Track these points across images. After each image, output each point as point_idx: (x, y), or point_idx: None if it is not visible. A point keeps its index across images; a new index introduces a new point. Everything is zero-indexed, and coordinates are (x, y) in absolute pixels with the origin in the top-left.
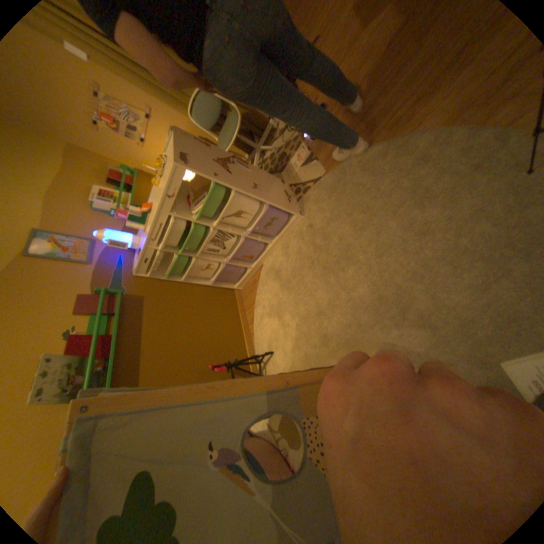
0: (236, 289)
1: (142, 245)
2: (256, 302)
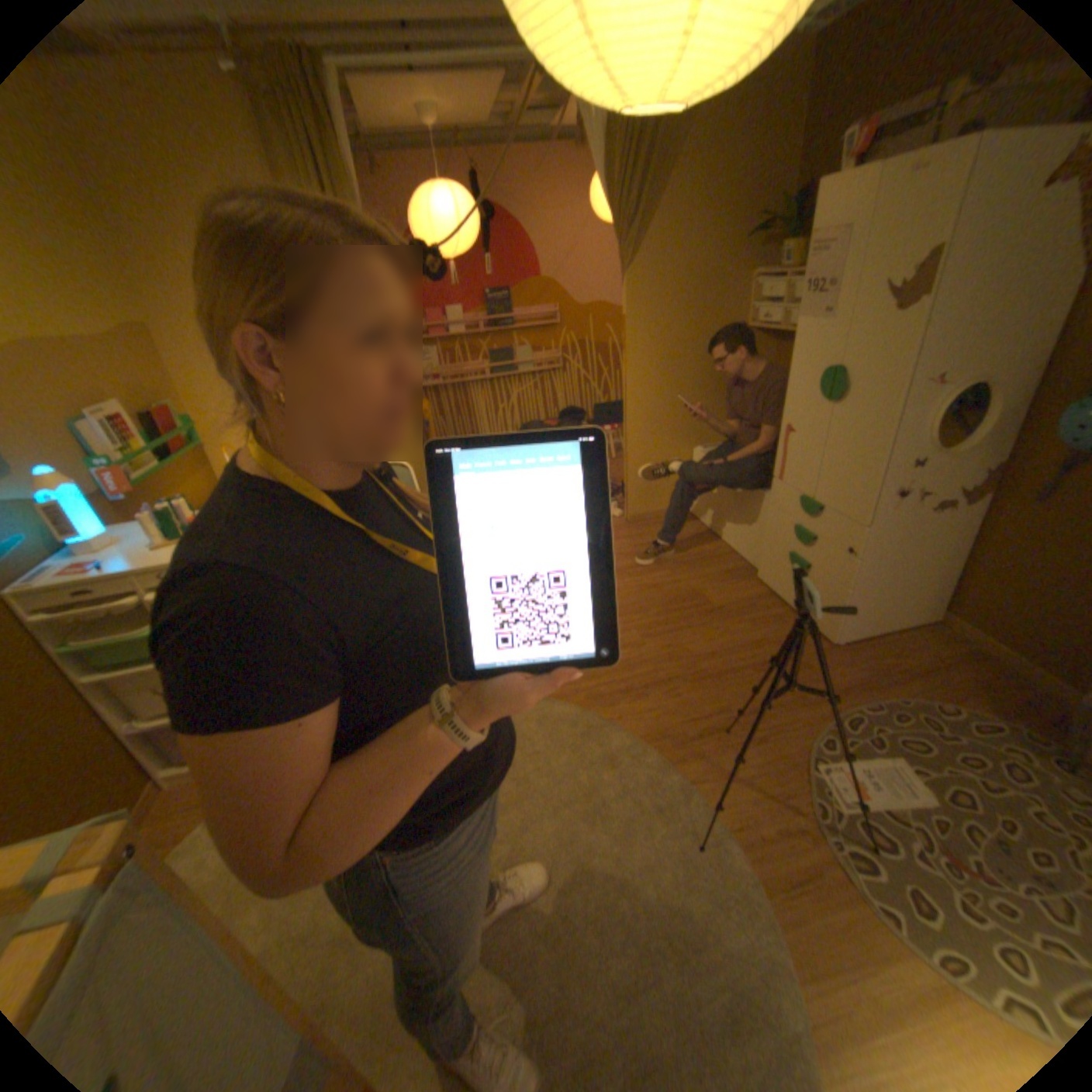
0: (150, 782)
1: (109, 564)
2: (181, 845)
